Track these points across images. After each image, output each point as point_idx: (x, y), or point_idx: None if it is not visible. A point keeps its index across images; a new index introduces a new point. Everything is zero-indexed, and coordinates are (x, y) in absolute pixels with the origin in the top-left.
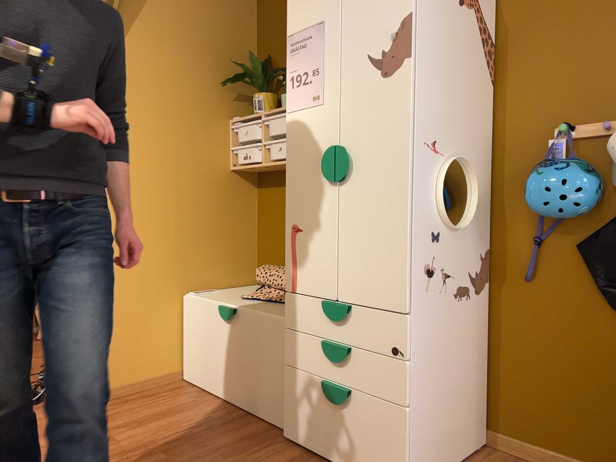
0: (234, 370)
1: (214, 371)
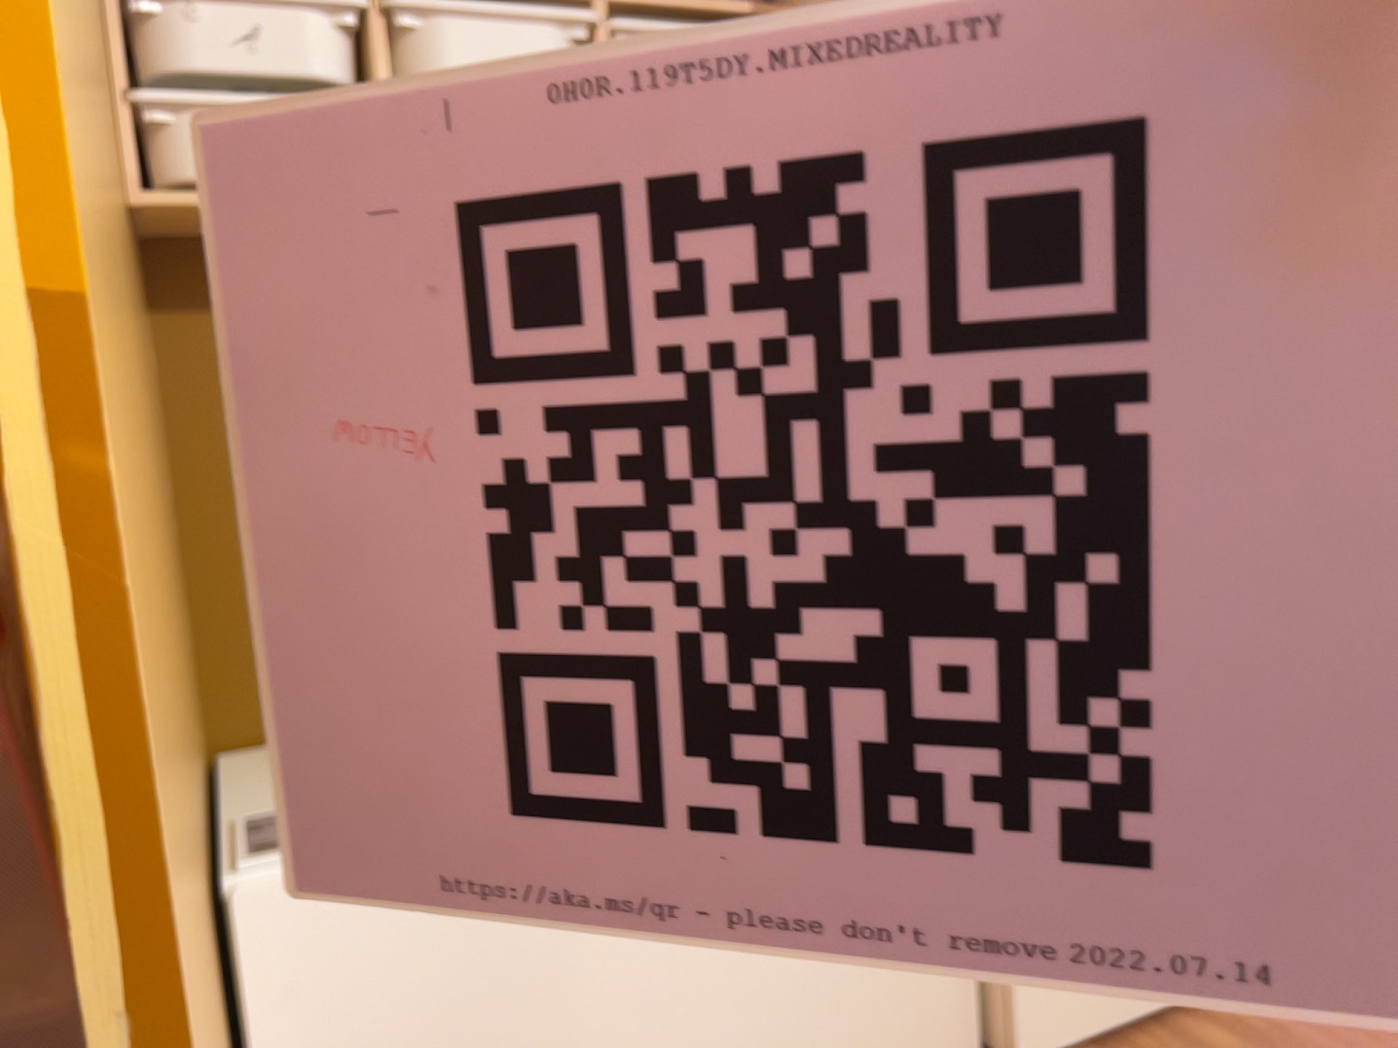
0: (707, 1033)
1: None
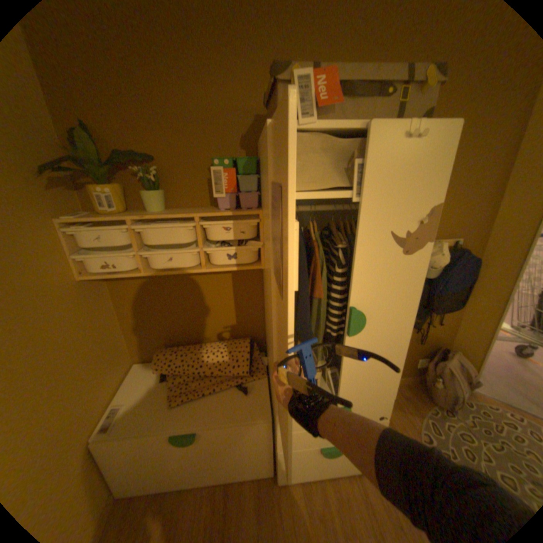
0: (200, 468)
1: (169, 477)
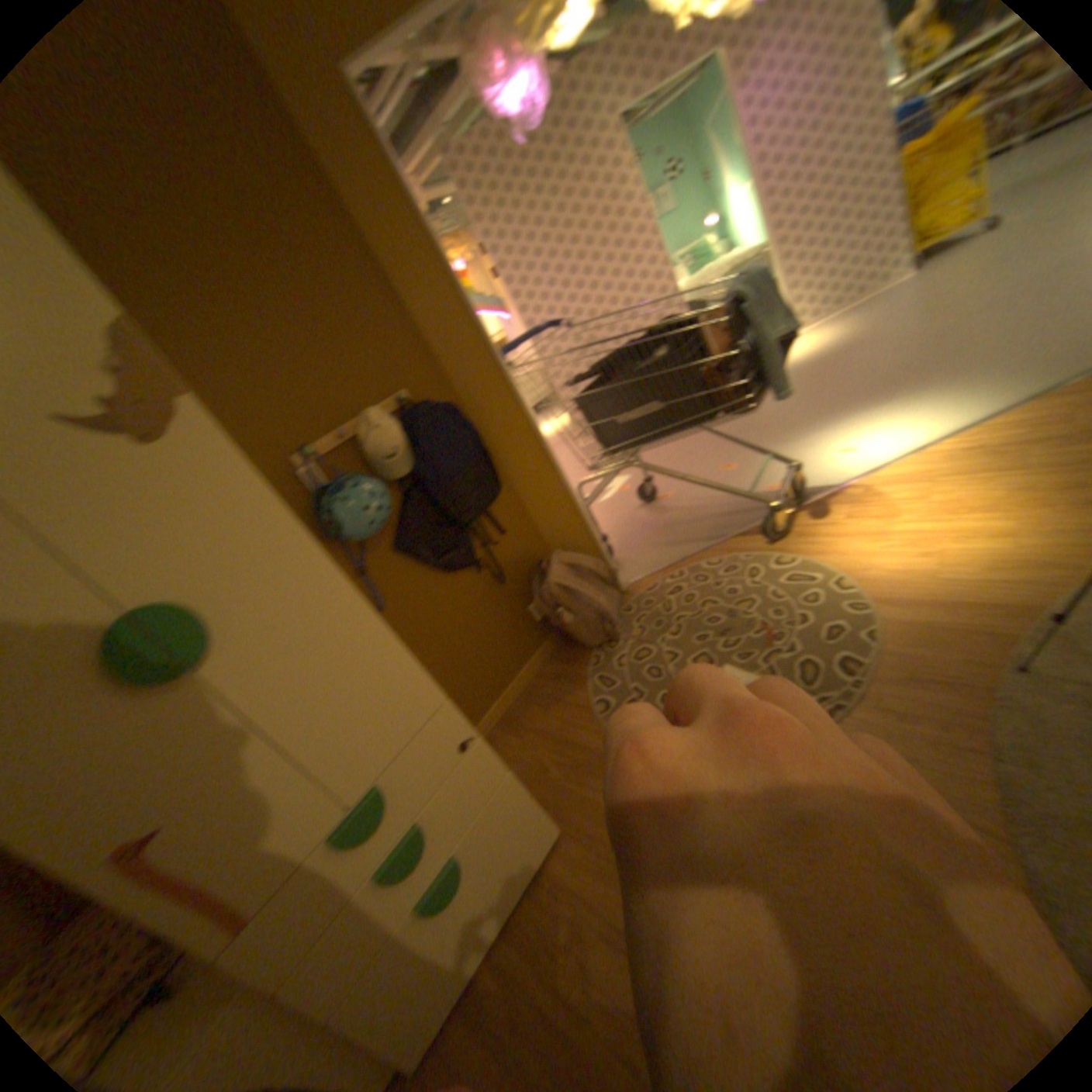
0: None
1: None
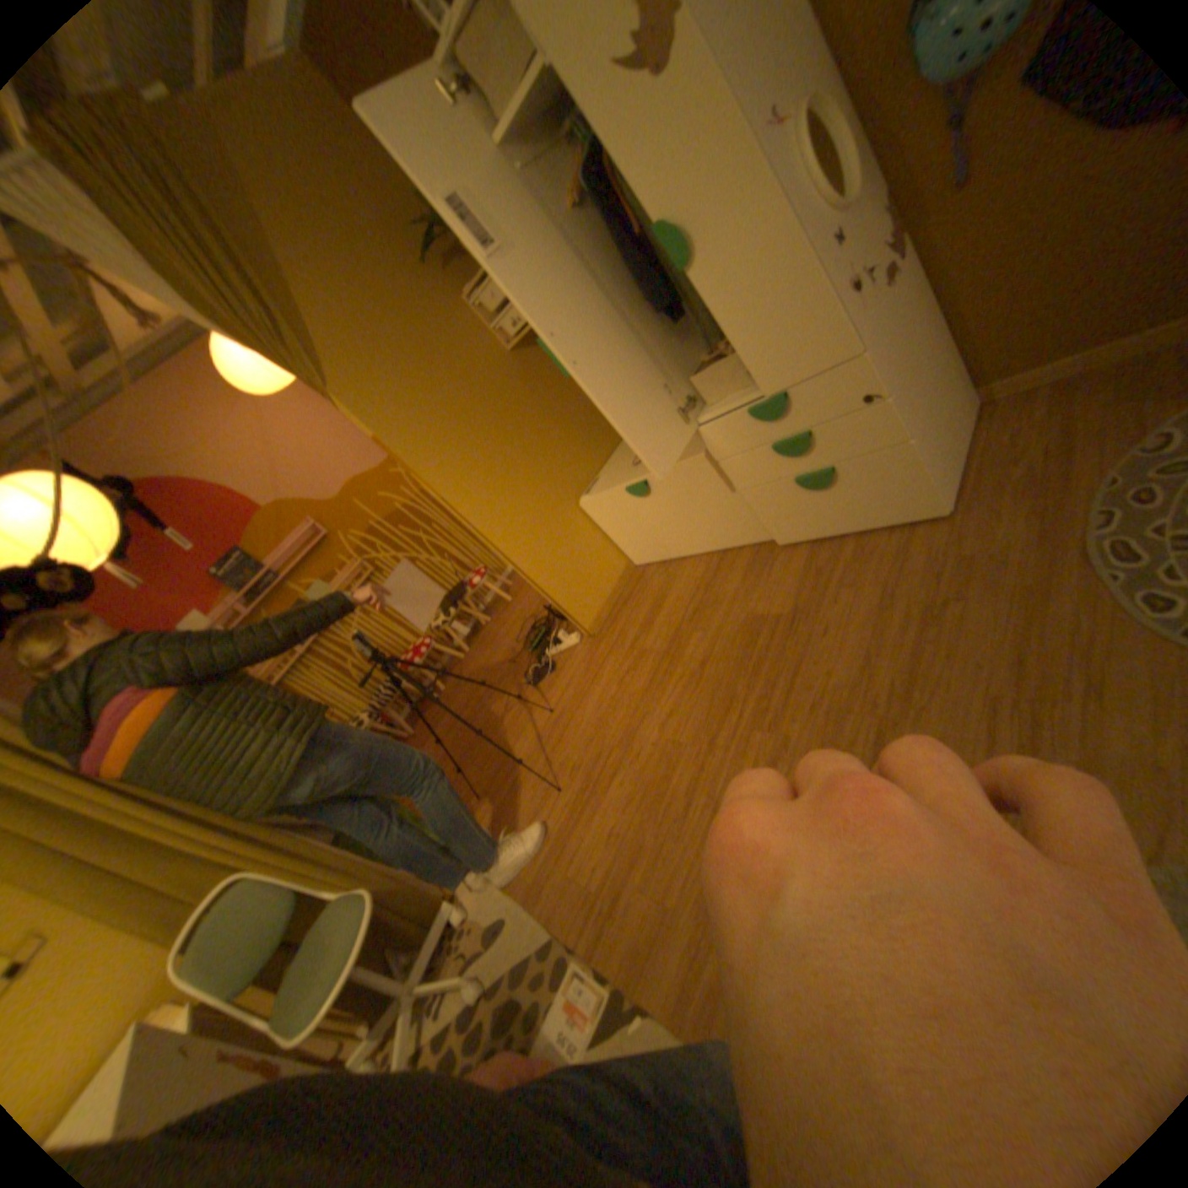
0: (683, 526)
1: (663, 540)
